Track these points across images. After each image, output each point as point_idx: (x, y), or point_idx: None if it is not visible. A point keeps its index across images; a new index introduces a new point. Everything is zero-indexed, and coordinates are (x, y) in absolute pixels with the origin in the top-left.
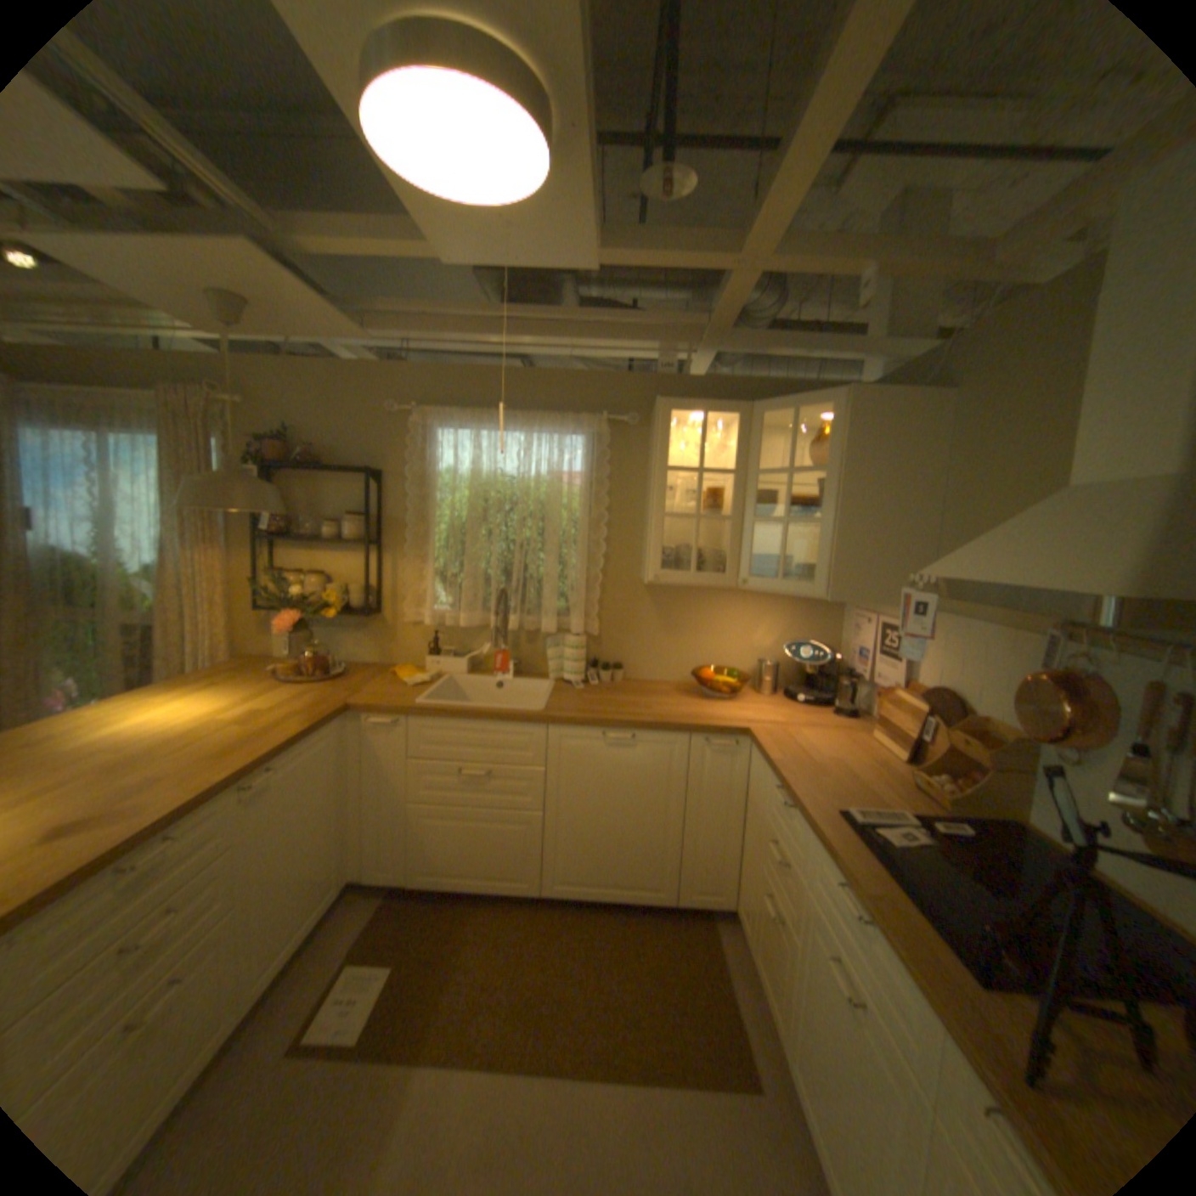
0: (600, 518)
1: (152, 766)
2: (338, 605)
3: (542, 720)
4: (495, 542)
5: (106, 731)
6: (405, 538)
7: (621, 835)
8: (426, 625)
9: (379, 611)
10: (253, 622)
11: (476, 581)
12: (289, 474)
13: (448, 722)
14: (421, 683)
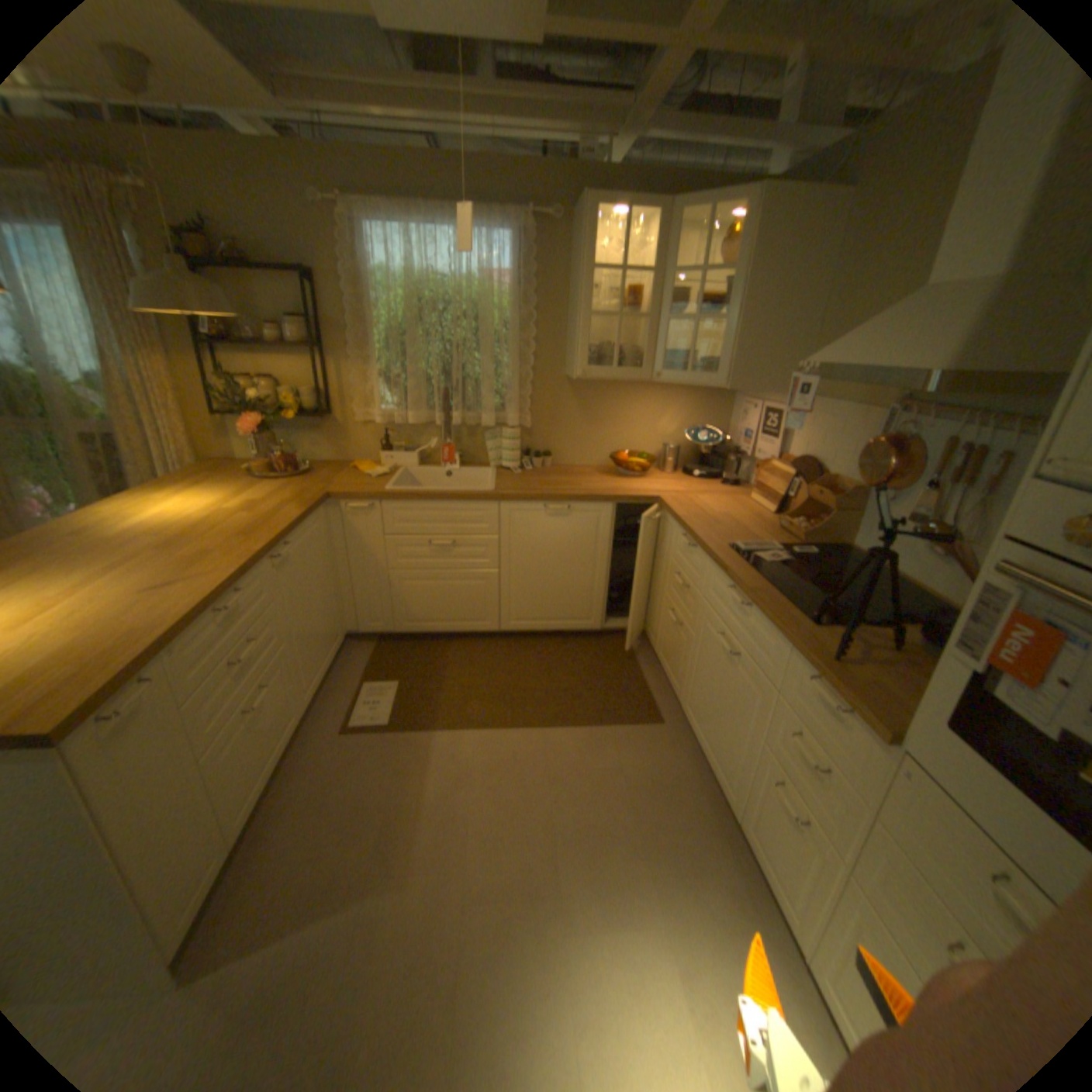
0: (530, 318)
1: (195, 542)
2: (295, 407)
3: (495, 498)
4: (434, 343)
5: (133, 520)
6: (345, 340)
7: (559, 582)
8: (376, 424)
9: (331, 413)
10: (210, 426)
11: (420, 382)
12: (216, 273)
13: (416, 503)
14: (383, 475)
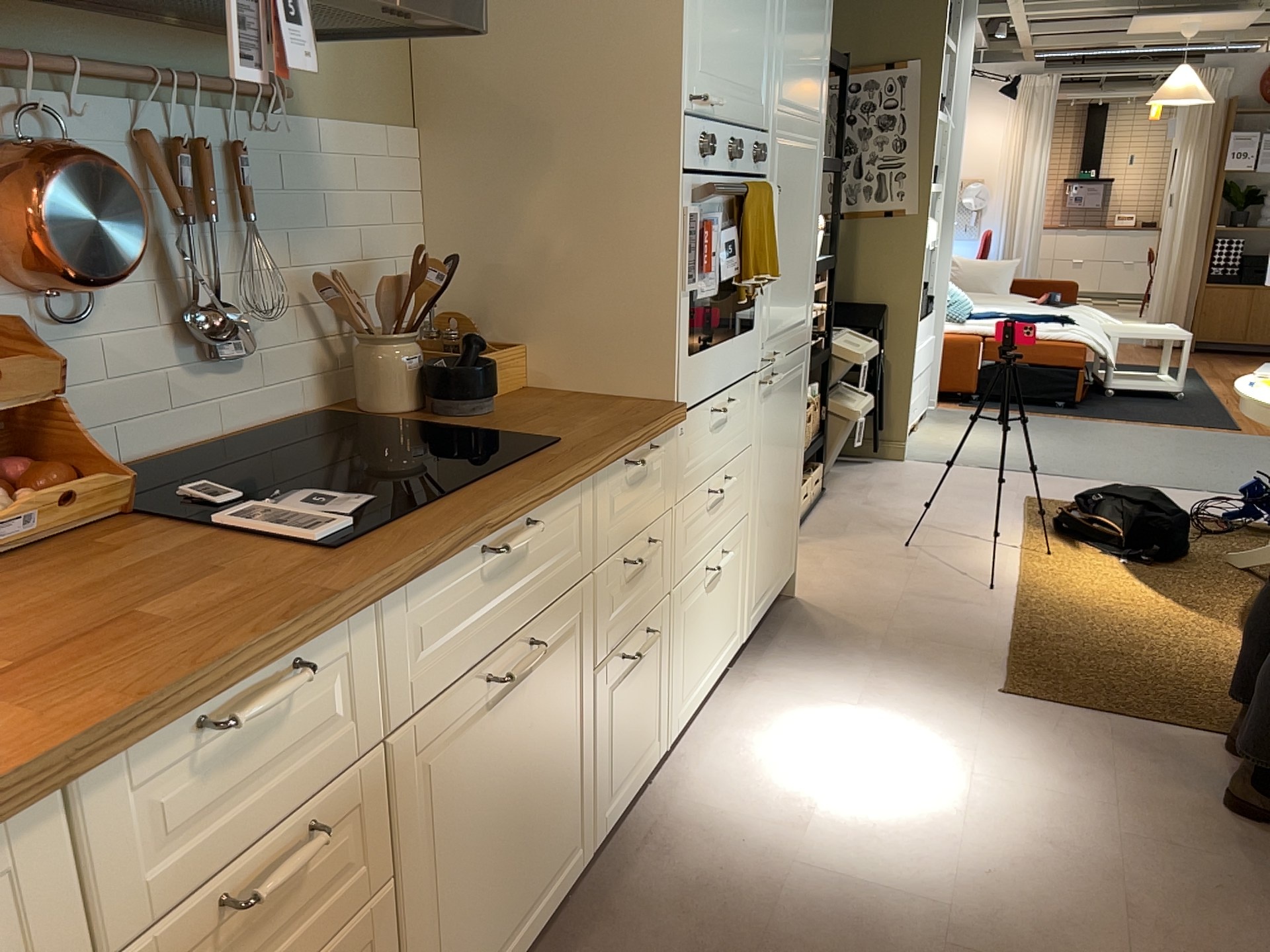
0: None
1: None
2: None
3: None
4: None
5: None
6: None
7: None
8: None
9: None
10: None
11: None
12: None
13: None
14: None
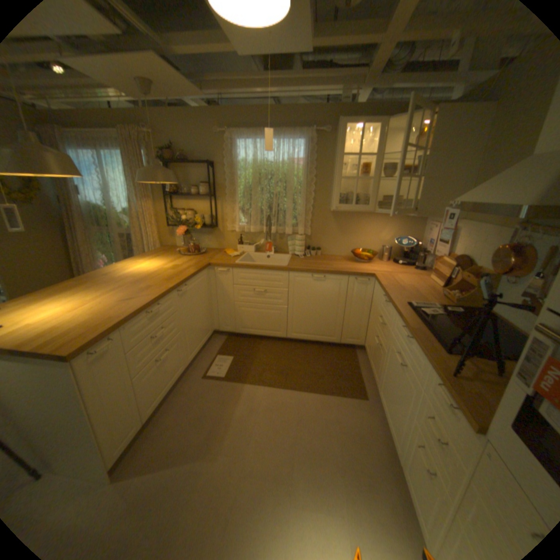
0: (312, 180)
1: (147, 282)
2: (201, 223)
3: (286, 269)
4: (264, 194)
5: (127, 270)
6: (225, 193)
7: (318, 315)
8: (236, 231)
9: (217, 226)
10: (167, 231)
11: (257, 212)
12: (174, 165)
13: (248, 270)
14: (236, 255)
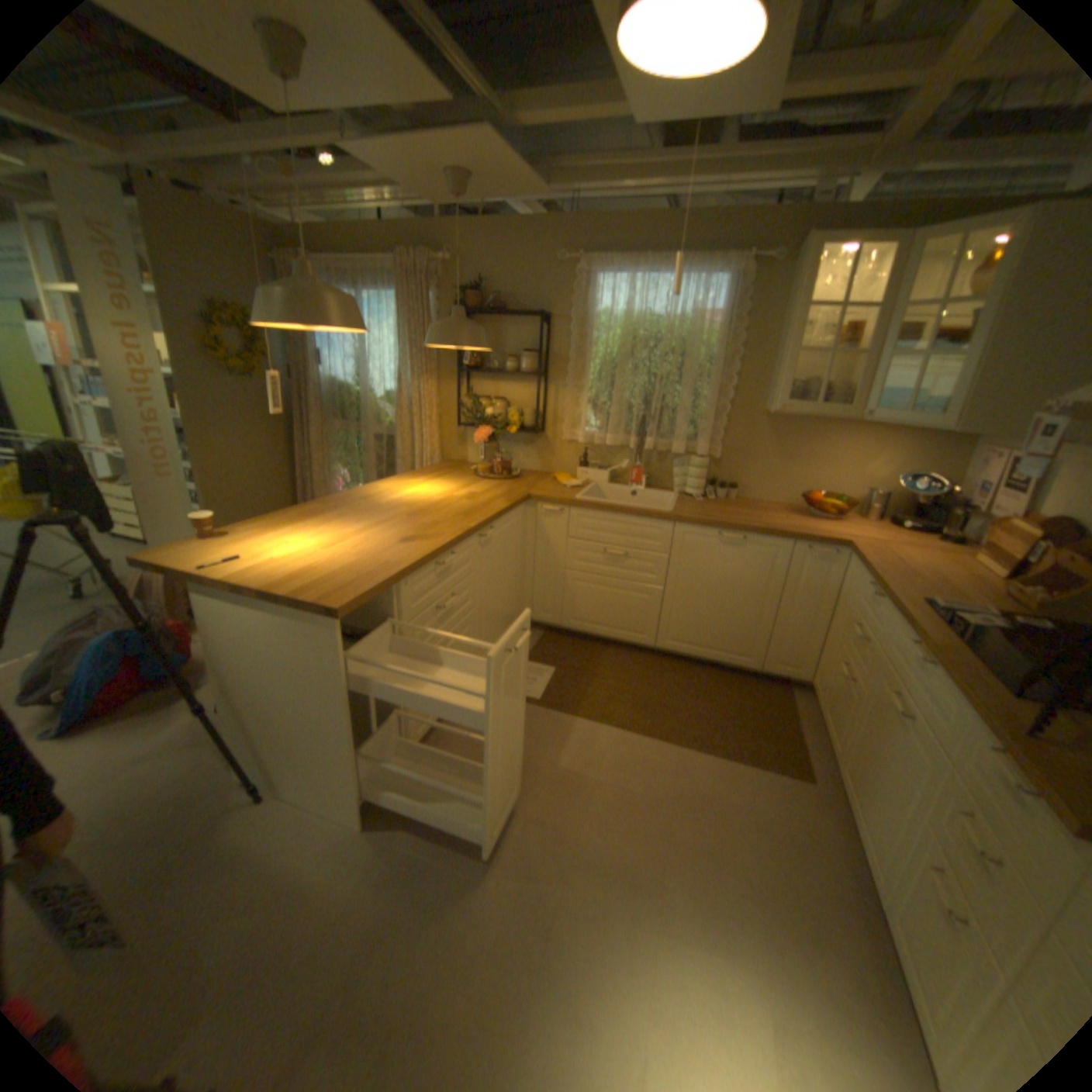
0: (735, 353)
1: (432, 515)
2: (517, 424)
3: (671, 518)
4: (640, 375)
5: (396, 495)
6: (566, 372)
7: (723, 611)
8: (578, 443)
9: (543, 431)
10: (455, 435)
11: (621, 409)
12: (482, 319)
13: (599, 514)
14: (575, 486)
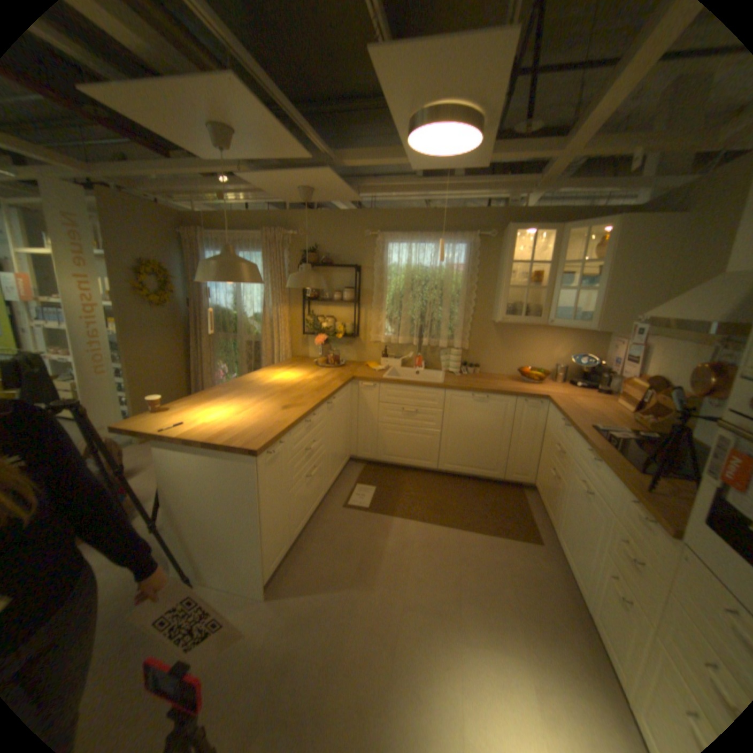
0: (472, 288)
1: (297, 391)
2: (342, 332)
3: (443, 386)
4: (417, 301)
5: (270, 380)
6: (371, 300)
7: (478, 443)
8: (380, 343)
9: (358, 336)
10: (301, 340)
11: (407, 321)
12: (318, 269)
13: (398, 386)
14: (381, 370)
